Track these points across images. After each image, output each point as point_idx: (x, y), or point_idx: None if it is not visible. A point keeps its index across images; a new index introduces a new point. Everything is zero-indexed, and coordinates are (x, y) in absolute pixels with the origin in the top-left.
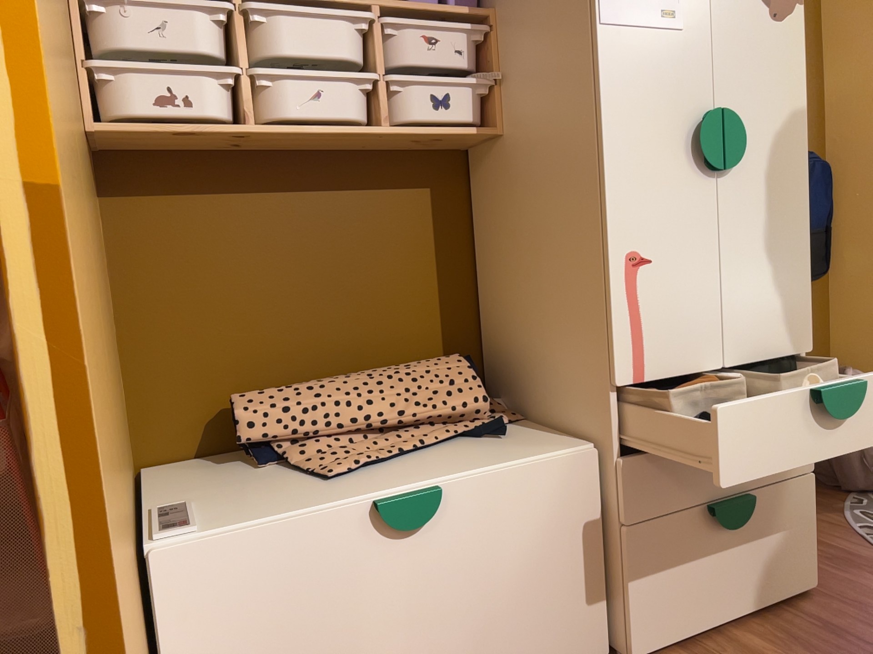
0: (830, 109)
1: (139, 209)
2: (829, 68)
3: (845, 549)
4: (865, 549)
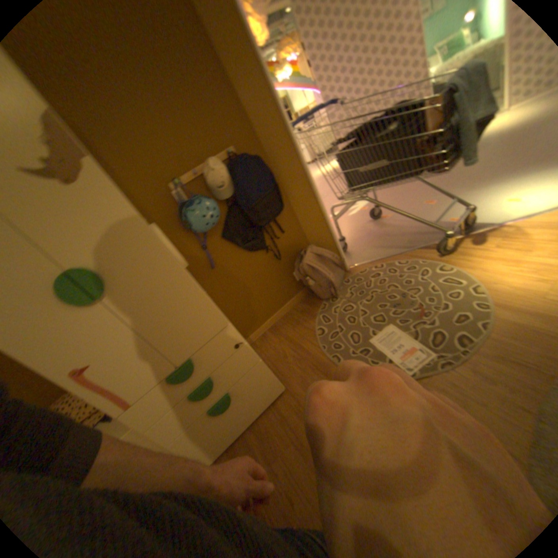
0: (252, 116)
1: None
2: (239, 90)
3: (307, 351)
4: (314, 349)
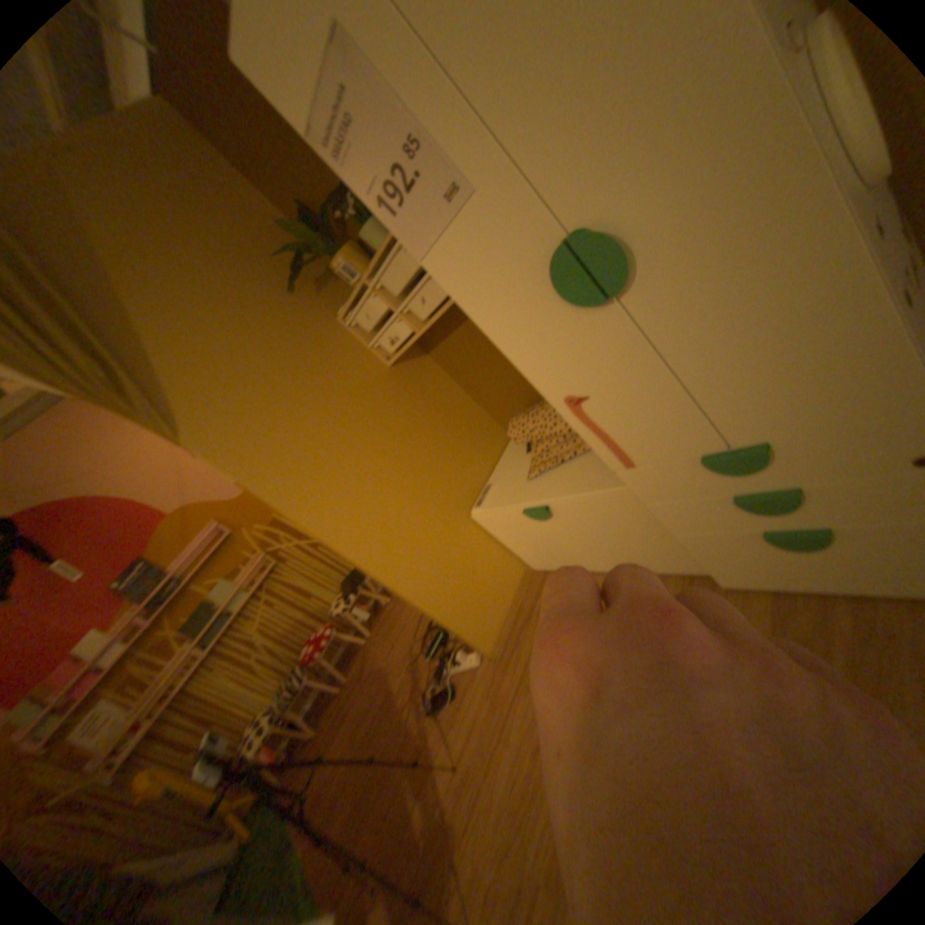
0: None
1: (439, 350)
2: None
3: None
4: None
